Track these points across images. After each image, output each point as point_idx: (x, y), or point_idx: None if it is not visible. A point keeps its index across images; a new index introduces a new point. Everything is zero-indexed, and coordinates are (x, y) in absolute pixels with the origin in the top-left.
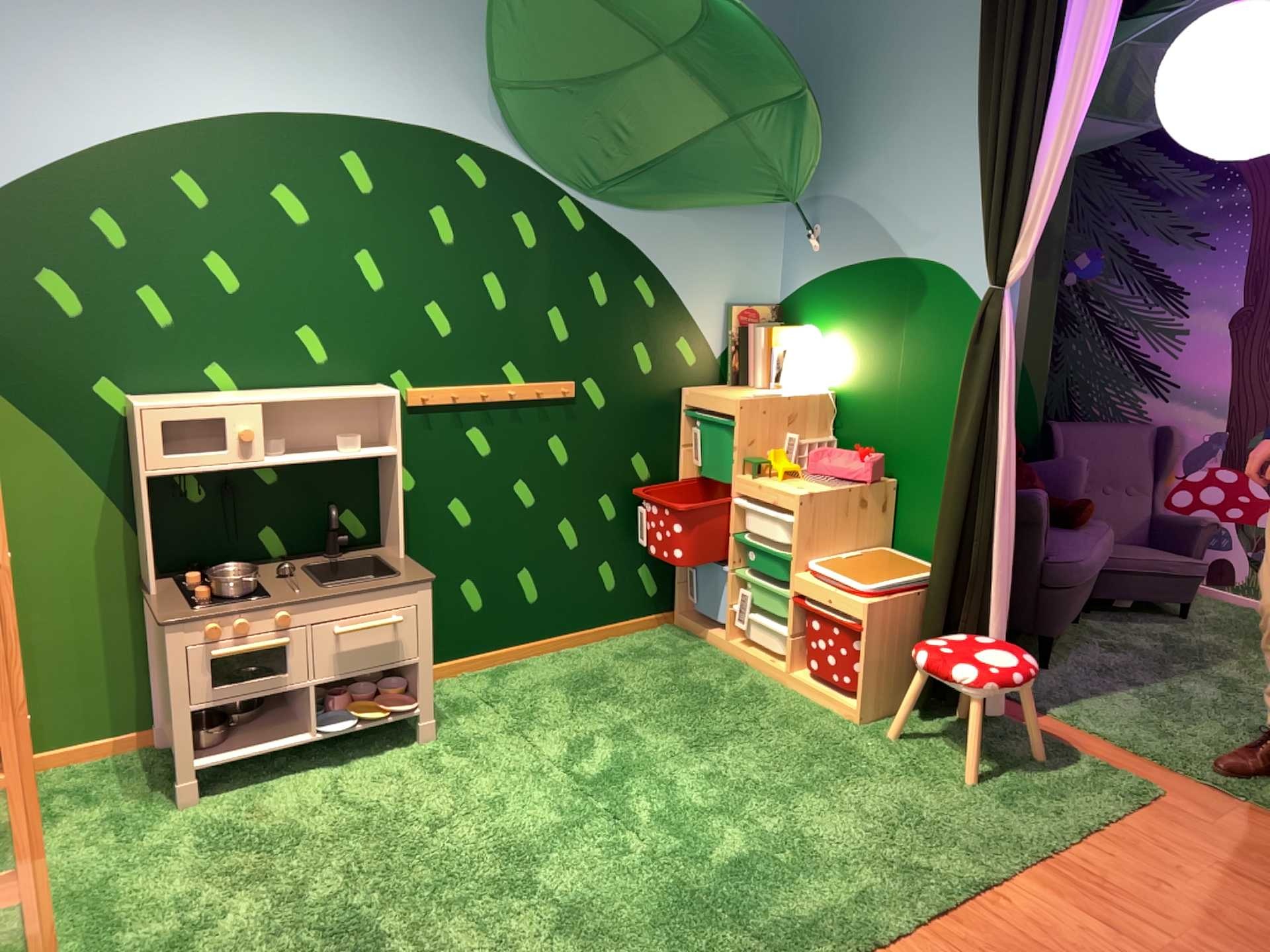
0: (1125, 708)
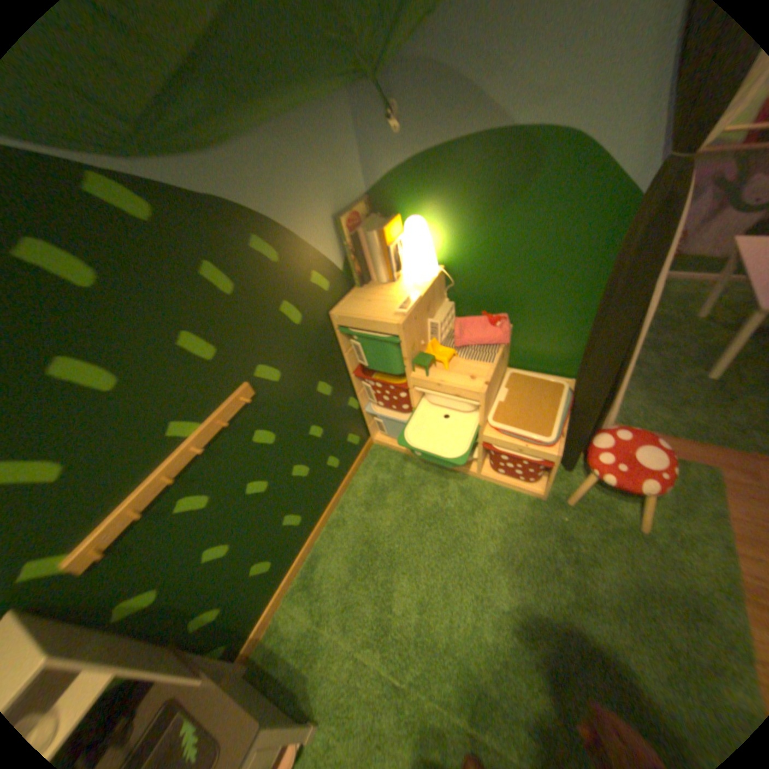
0: (638, 396)
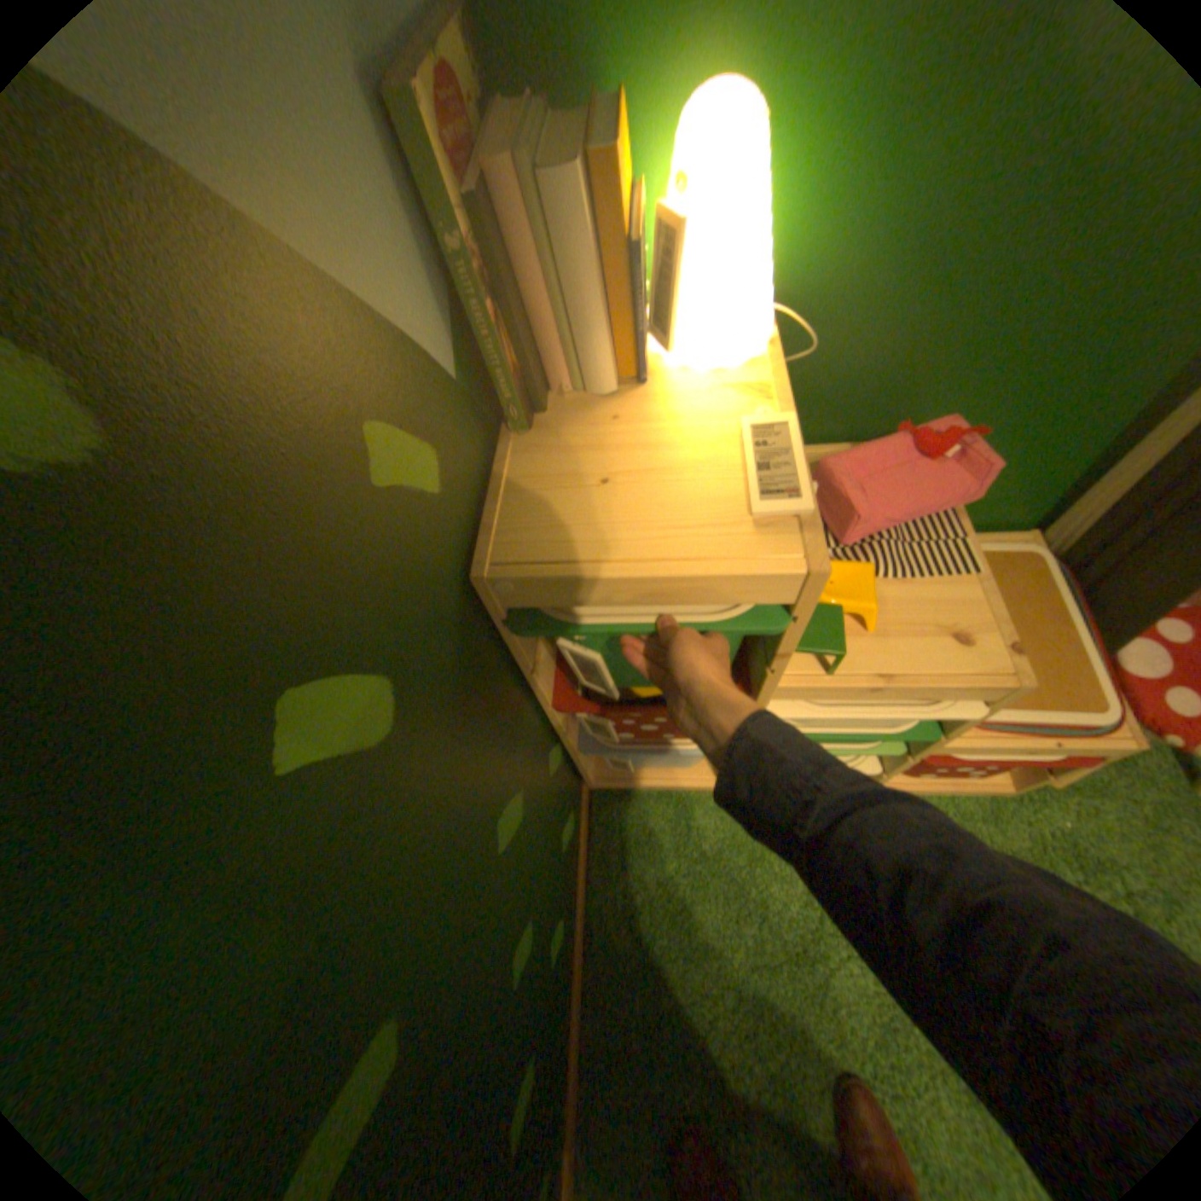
0: None
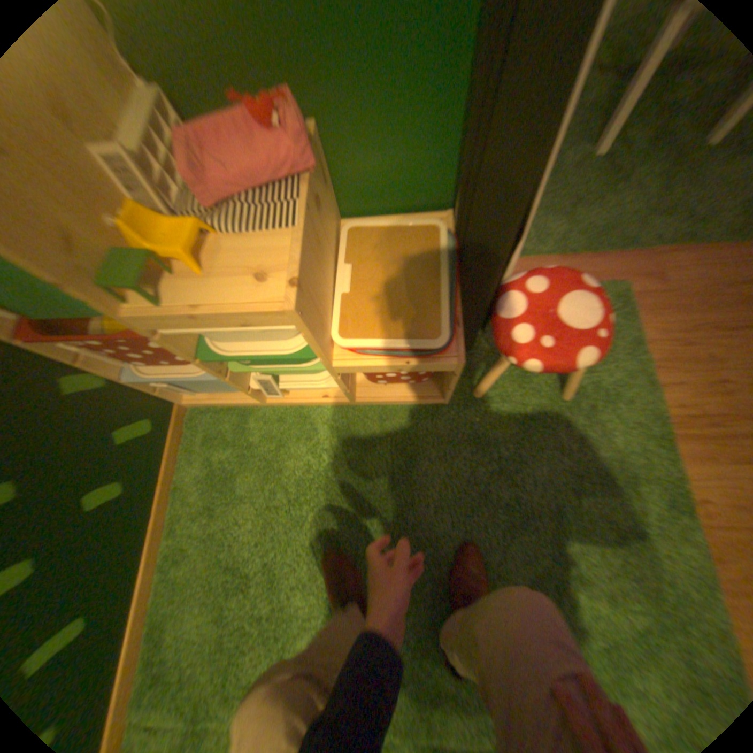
0: None
